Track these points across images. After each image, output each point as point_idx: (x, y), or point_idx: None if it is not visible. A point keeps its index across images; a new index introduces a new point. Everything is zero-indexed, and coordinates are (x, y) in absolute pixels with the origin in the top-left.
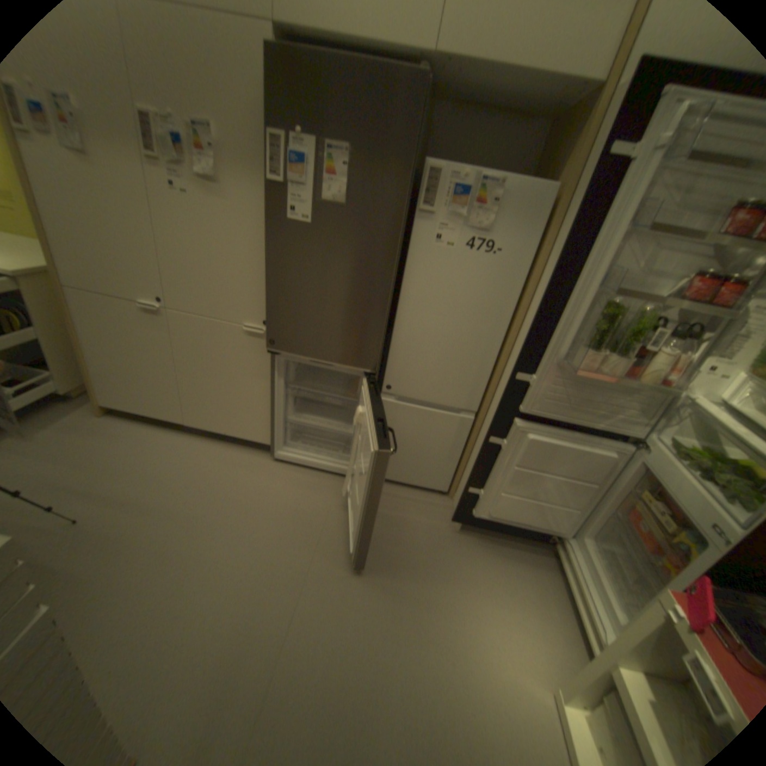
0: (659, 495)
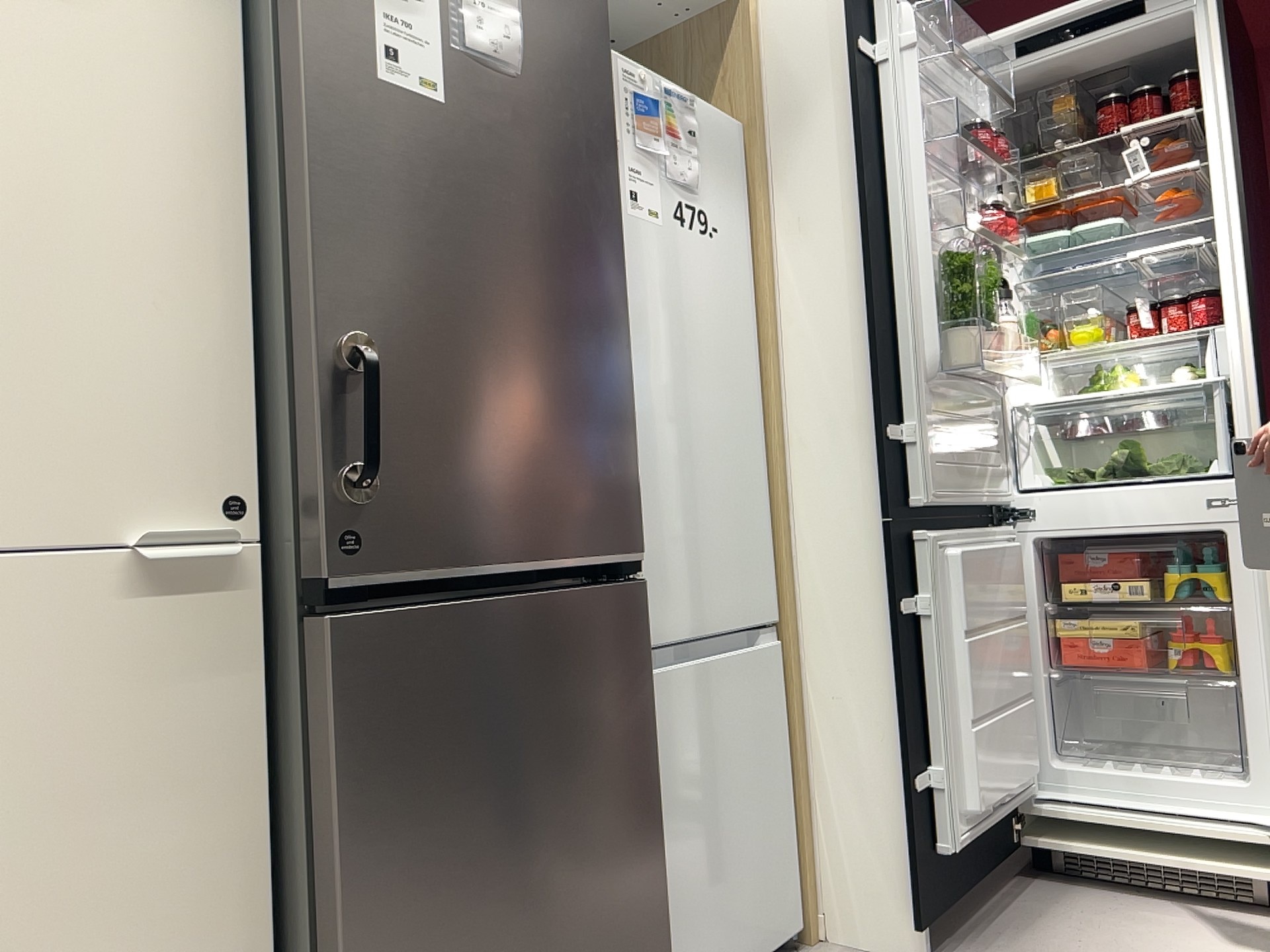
0: (1077, 578)
